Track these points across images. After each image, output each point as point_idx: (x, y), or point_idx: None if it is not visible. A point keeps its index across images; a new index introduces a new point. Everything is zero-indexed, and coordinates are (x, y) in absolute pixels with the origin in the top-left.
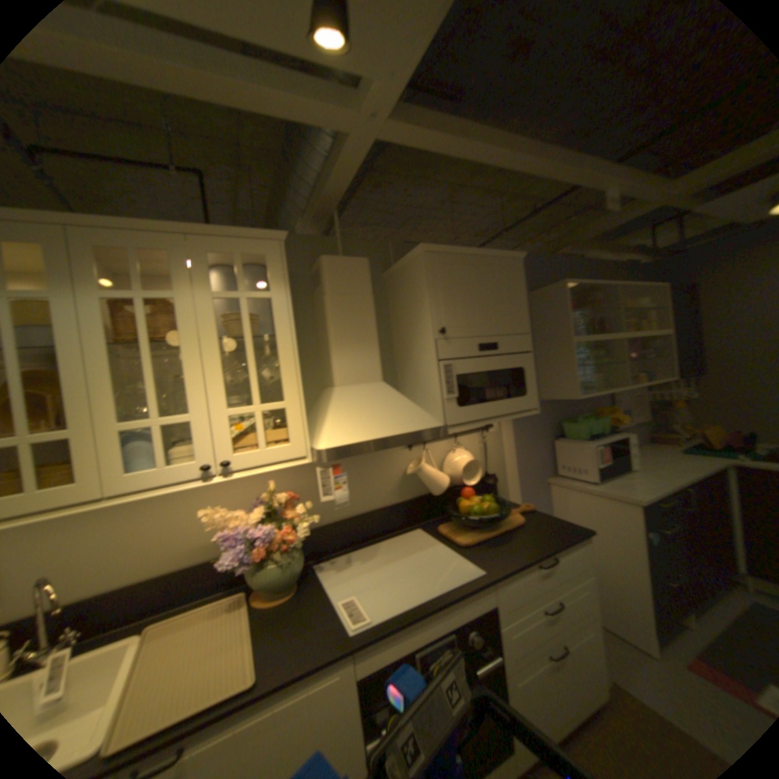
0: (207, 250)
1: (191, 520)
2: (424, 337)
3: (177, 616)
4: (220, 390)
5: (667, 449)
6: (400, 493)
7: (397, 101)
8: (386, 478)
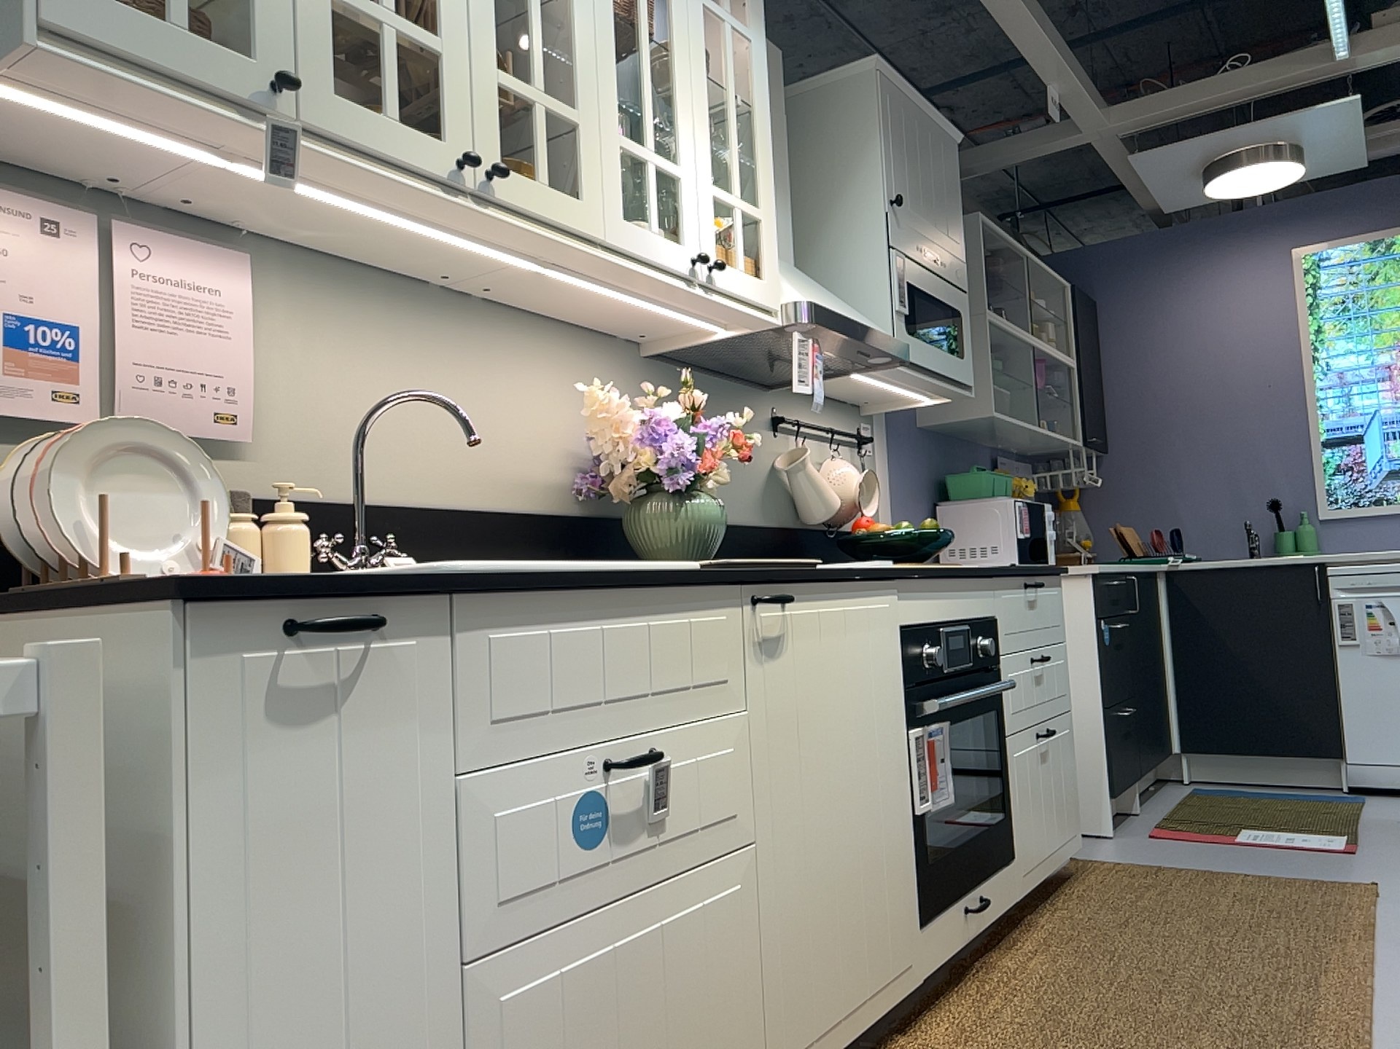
0: None
1: (529, 415)
2: (859, 210)
3: None
4: (706, 150)
5: None
6: (766, 508)
7: None
8: (751, 471)
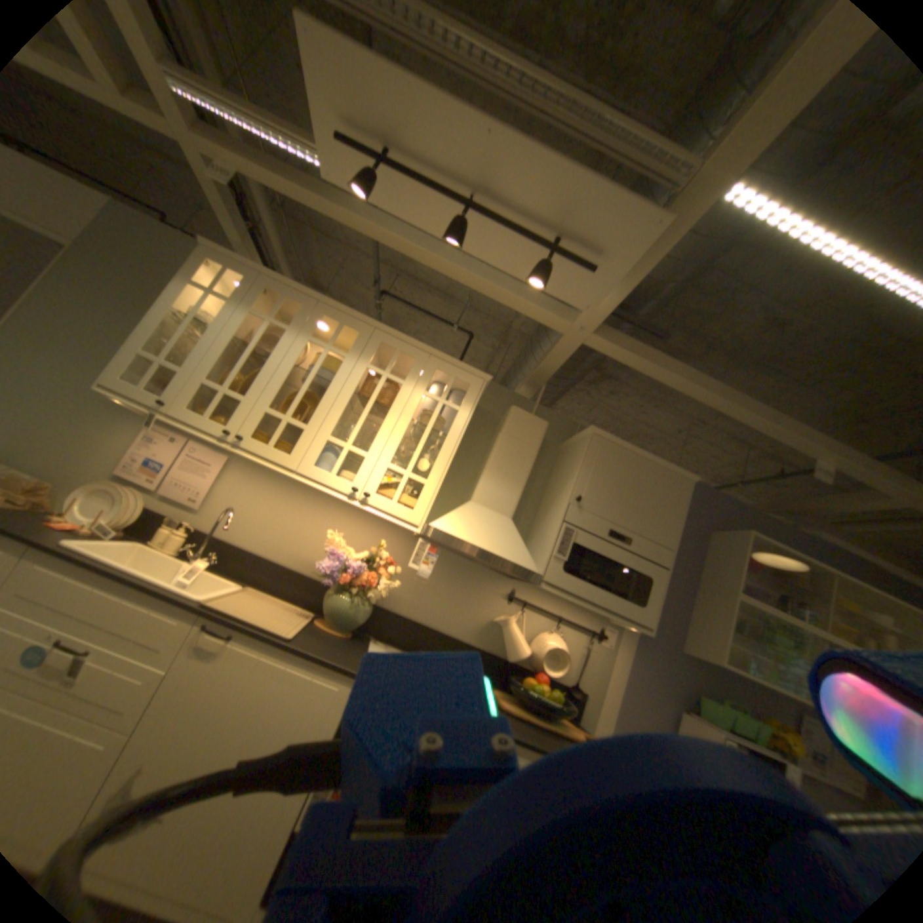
0: (436, 371)
1: (319, 539)
2: (562, 500)
3: (267, 598)
4: (392, 450)
5: None
6: (478, 638)
7: (603, 326)
8: (473, 614)
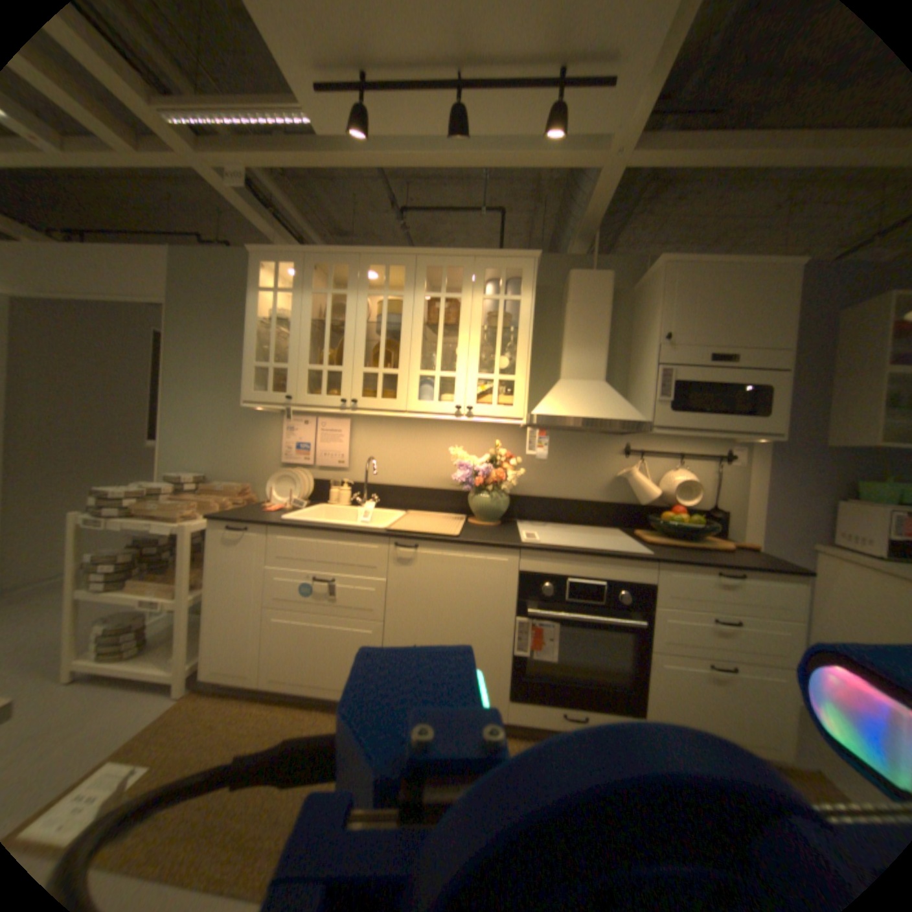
0: (484, 269)
1: (443, 457)
2: (650, 343)
3: (424, 513)
4: (473, 361)
5: None
6: (606, 493)
7: (644, 134)
8: (595, 475)
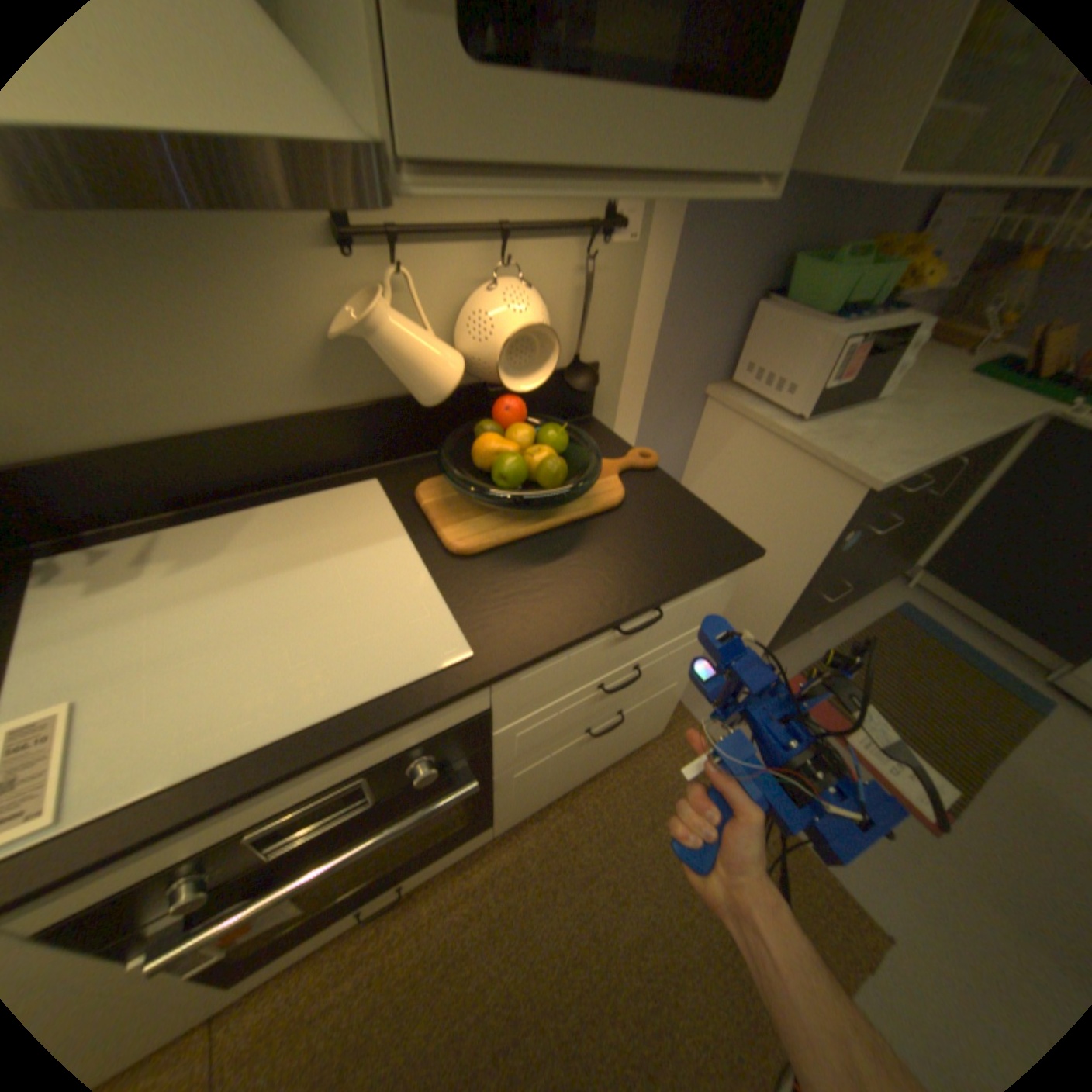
0: None
1: None
2: None
3: None
4: None
5: (946, 351)
6: (318, 381)
7: None
8: (260, 333)
